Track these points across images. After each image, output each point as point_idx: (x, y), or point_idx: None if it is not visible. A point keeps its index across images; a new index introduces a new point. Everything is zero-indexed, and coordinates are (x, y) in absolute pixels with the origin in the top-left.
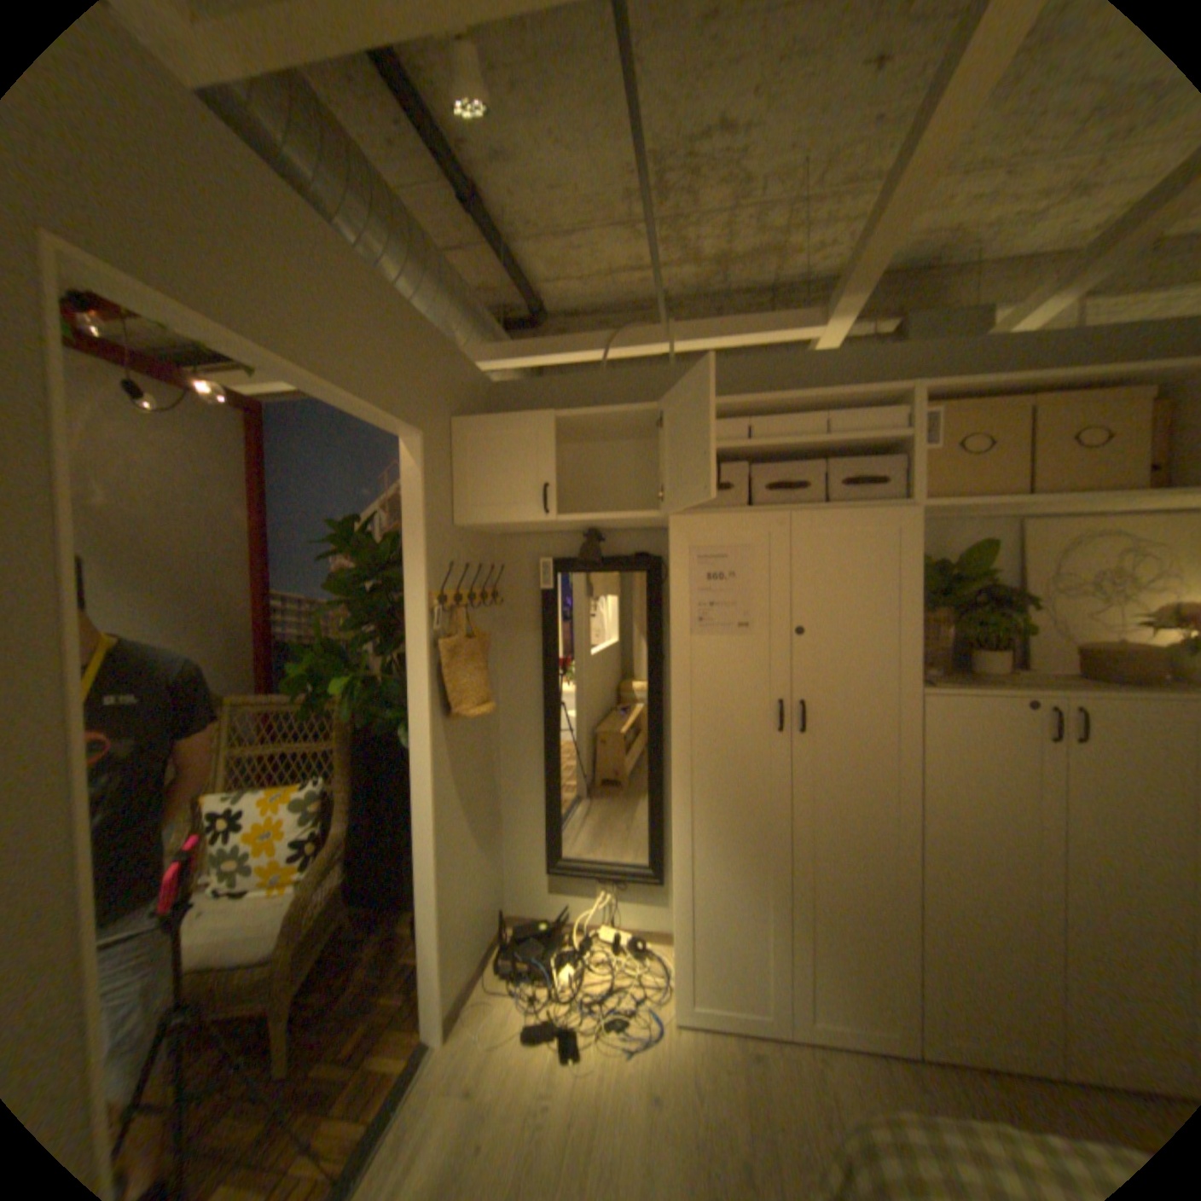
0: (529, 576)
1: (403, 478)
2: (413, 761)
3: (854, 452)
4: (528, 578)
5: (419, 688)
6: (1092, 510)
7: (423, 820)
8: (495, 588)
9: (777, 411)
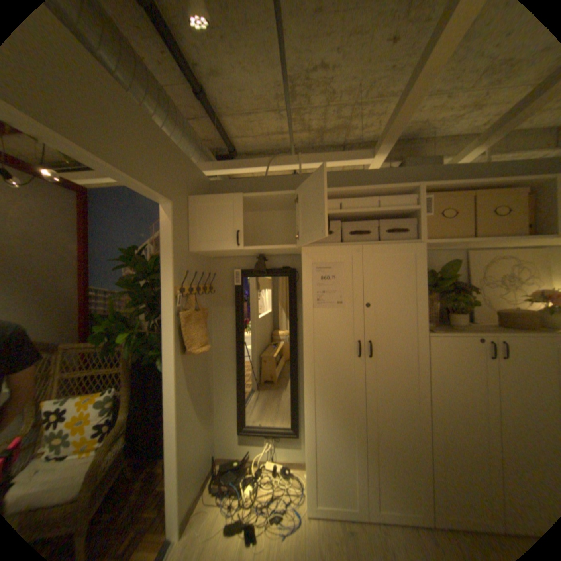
0: (228, 278)
1: (161, 225)
2: (164, 378)
3: (390, 217)
4: (228, 280)
5: (168, 338)
6: (500, 246)
7: (170, 411)
8: (211, 285)
9: (353, 196)
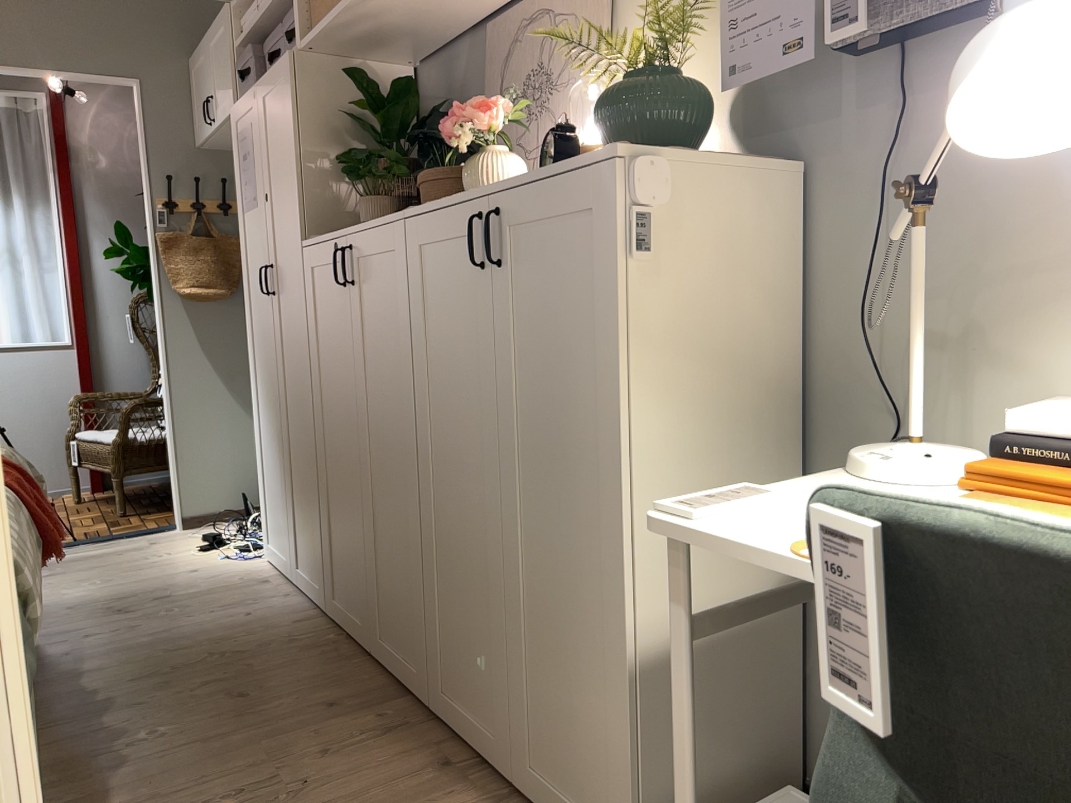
0: None
1: (135, 116)
2: (155, 322)
3: None
4: None
5: (151, 268)
6: None
7: (160, 364)
8: None
9: None
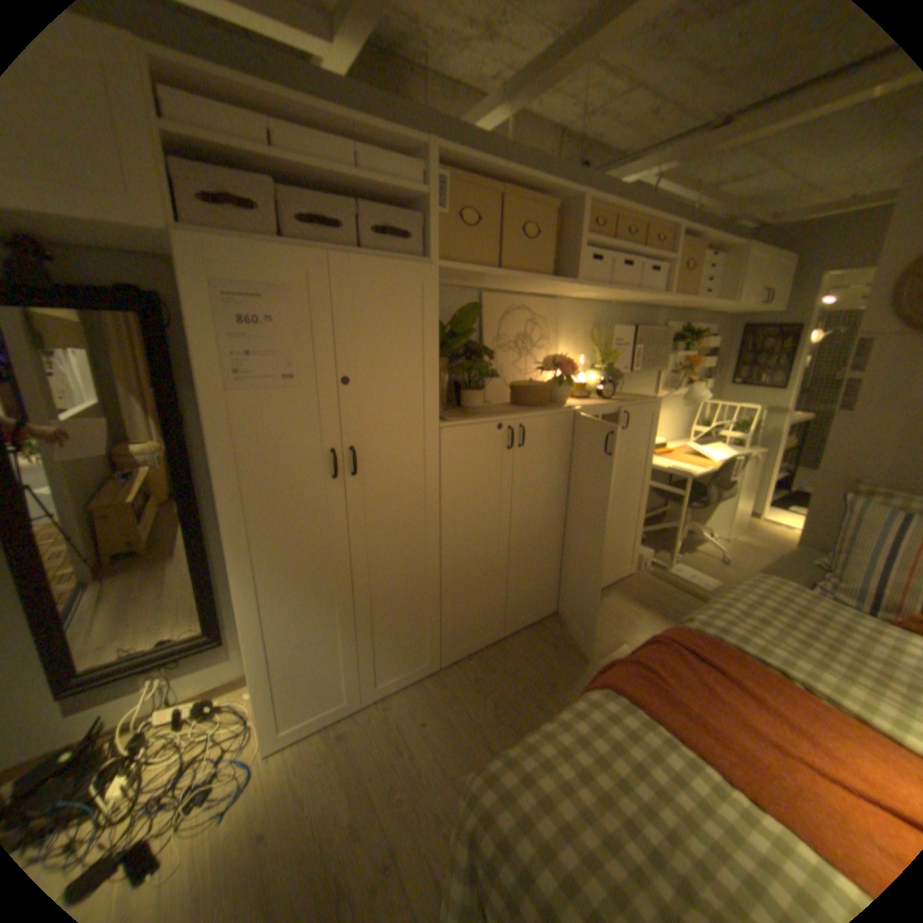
0: None
1: None
2: None
3: (375, 200)
4: None
5: None
6: (518, 288)
7: None
8: None
9: (298, 122)
